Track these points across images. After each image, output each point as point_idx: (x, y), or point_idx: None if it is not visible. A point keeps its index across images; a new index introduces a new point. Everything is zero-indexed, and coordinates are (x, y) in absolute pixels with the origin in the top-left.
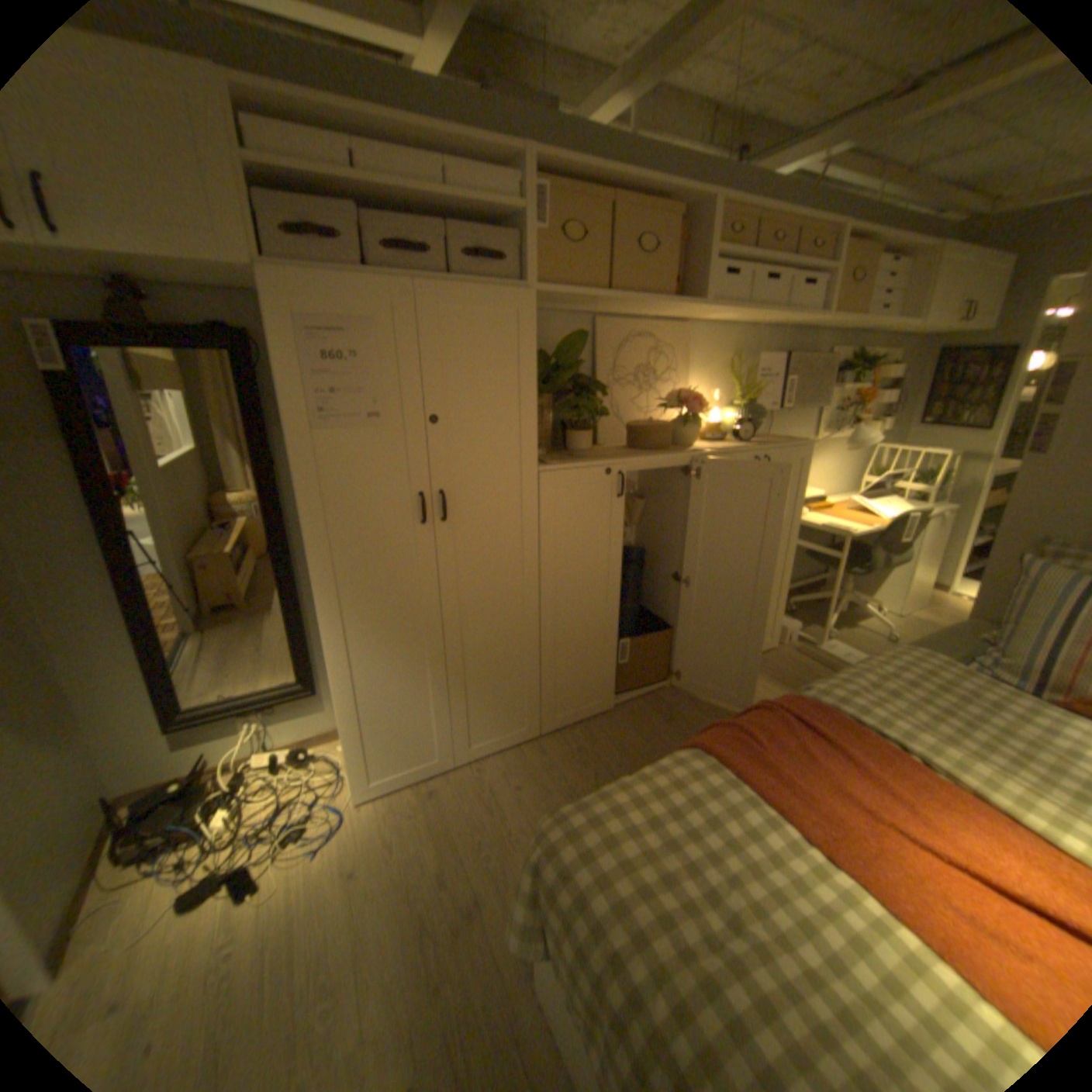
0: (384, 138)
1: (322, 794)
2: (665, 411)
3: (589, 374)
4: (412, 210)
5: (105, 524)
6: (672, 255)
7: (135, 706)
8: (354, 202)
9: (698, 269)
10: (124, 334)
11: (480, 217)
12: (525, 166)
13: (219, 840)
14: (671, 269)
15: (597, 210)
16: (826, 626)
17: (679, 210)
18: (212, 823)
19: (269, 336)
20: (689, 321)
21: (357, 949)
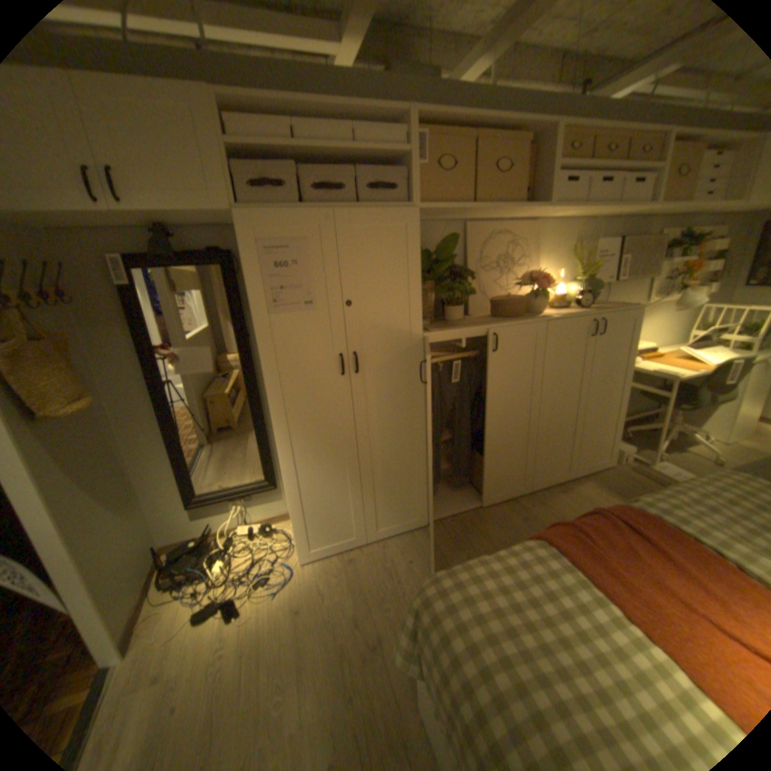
0: (313, 115)
1: (280, 556)
2: (520, 288)
3: (461, 264)
4: (333, 161)
5: (150, 378)
6: (523, 172)
7: (169, 492)
8: (295, 160)
9: (544, 180)
10: (159, 260)
11: (379, 161)
12: (410, 121)
13: (216, 582)
14: (522, 182)
15: (464, 145)
16: (659, 451)
17: (529, 137)
18: (213, 570)
19: (241, 255)
20: (539, 219)
21: (299, 664)
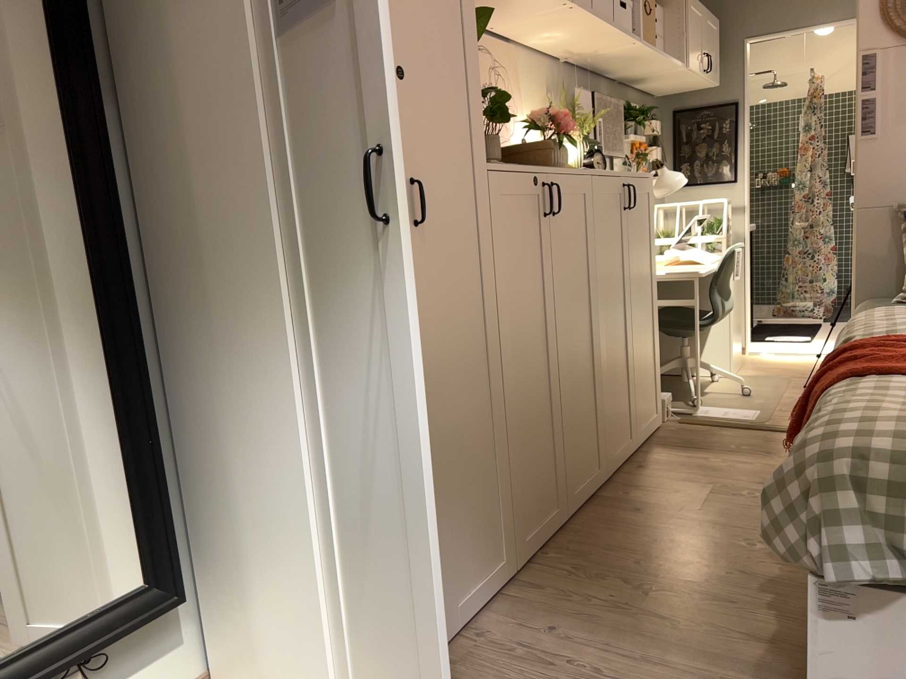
0: None
1: None
2: (524, 137)
3: None
4: None
5: None
6: None
7: None
8: None
9: None
10: None
11: None
12: None
13: None
14: None
15: None
16: (682, 399)
17: None
18: None
19: None
20: (513, 43)
21: None
